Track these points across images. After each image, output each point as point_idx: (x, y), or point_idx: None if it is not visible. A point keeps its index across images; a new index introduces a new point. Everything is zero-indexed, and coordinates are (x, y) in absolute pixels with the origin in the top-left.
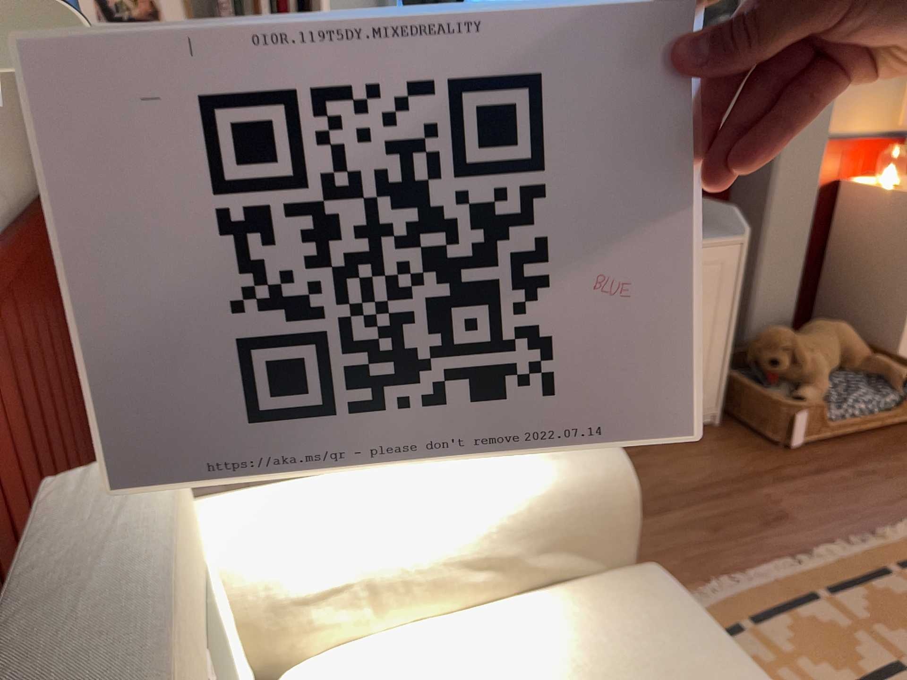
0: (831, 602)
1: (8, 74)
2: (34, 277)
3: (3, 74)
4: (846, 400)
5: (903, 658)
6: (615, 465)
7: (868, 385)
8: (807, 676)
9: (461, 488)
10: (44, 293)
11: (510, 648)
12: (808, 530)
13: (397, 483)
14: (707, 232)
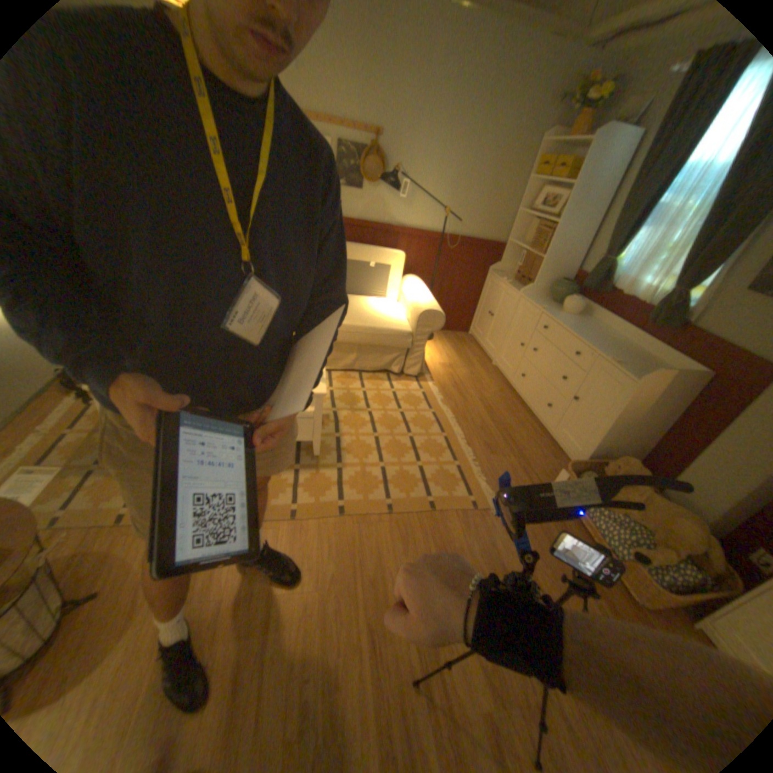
0: (440, 436)
1: (506, 212)
2: (470, 252)
3: (501, 212)
4: (606, 519)
5: (413, 436)
6: (424, 310)
7: (630, 539)
8: (411, 413)
9: (418, 296)
10: (473, 258)
11: (392, 313)
12: (484, 456)
13: (421, 292)
14: (642, 374)
